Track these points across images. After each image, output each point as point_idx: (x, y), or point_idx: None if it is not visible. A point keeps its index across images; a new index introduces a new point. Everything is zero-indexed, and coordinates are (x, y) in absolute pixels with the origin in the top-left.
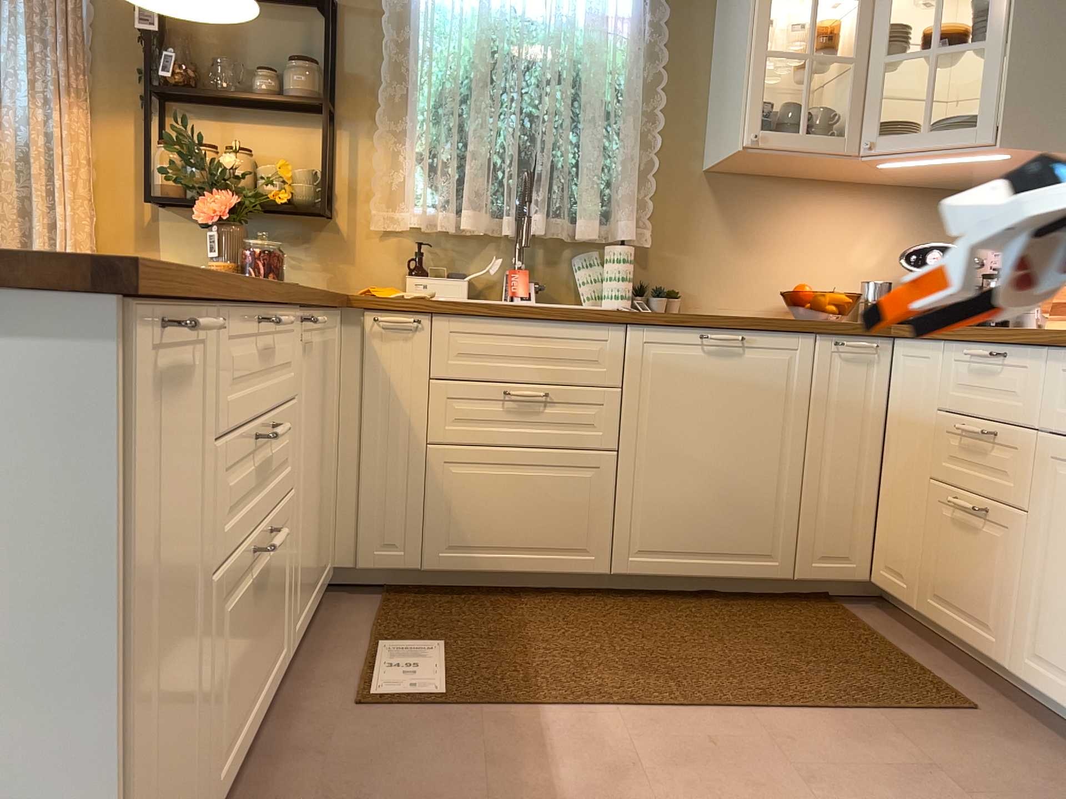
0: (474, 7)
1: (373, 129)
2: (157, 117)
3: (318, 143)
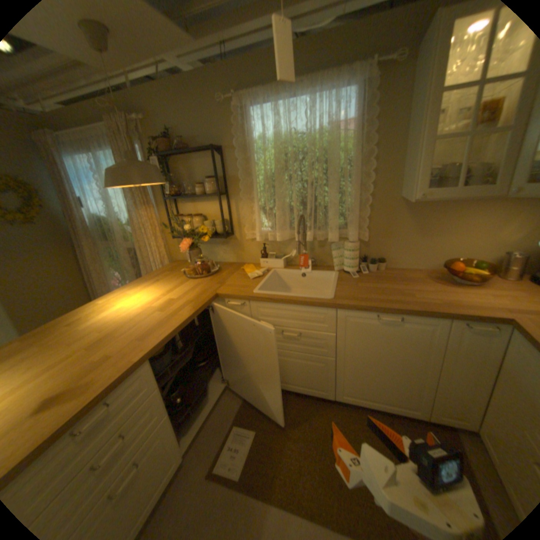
0: (273, 133)
1: (241, 197)
2: (172, 203)
3: (223, 206)
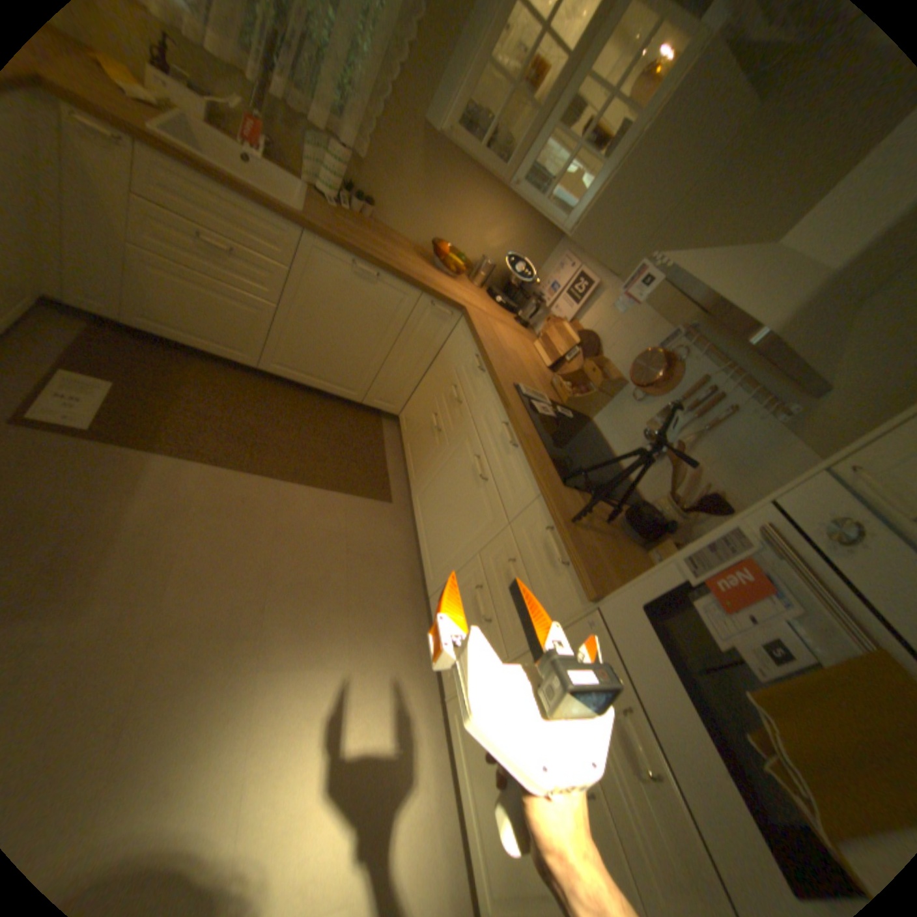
0: None
1: None
2: None
3: None
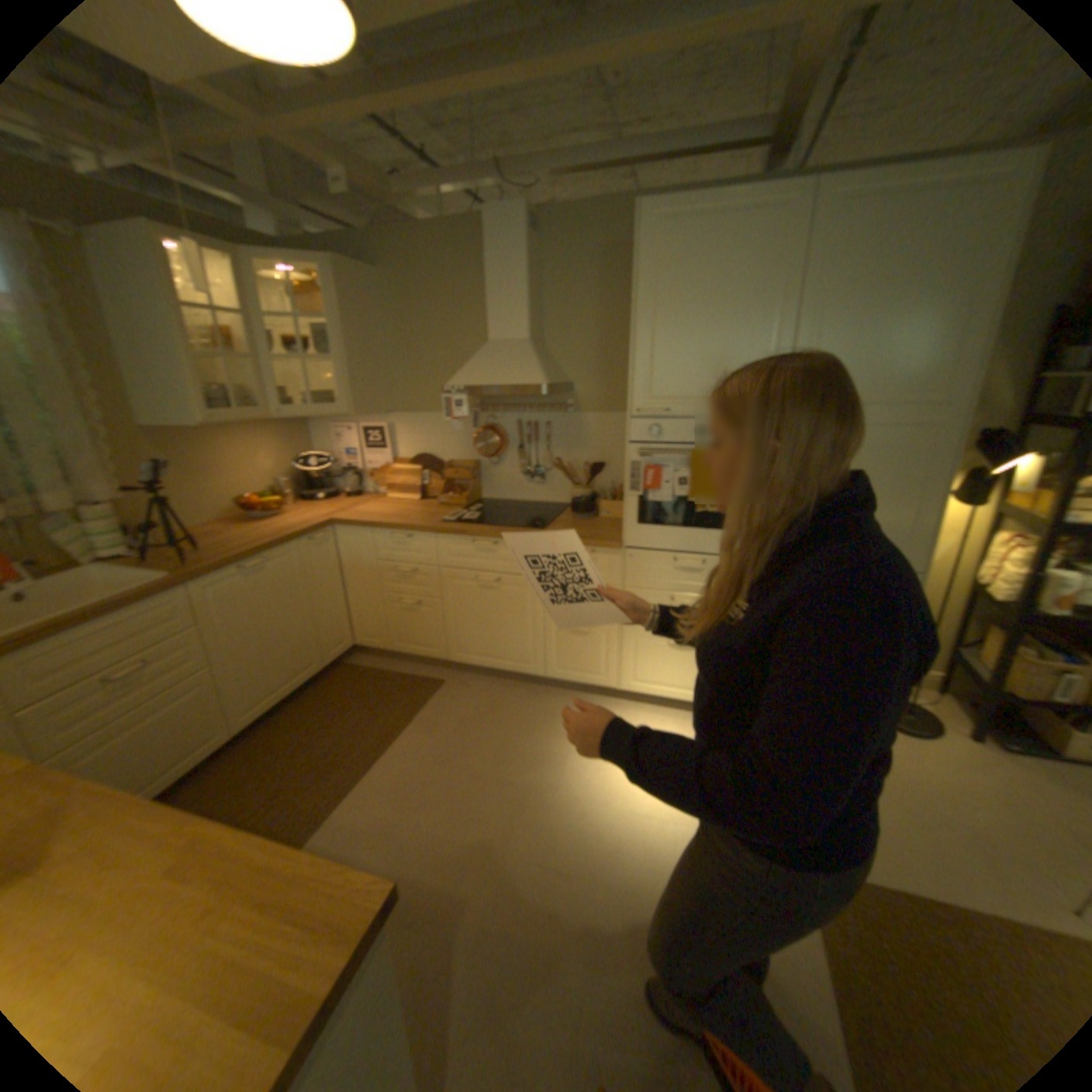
0: None
1: None
2: None
3: None
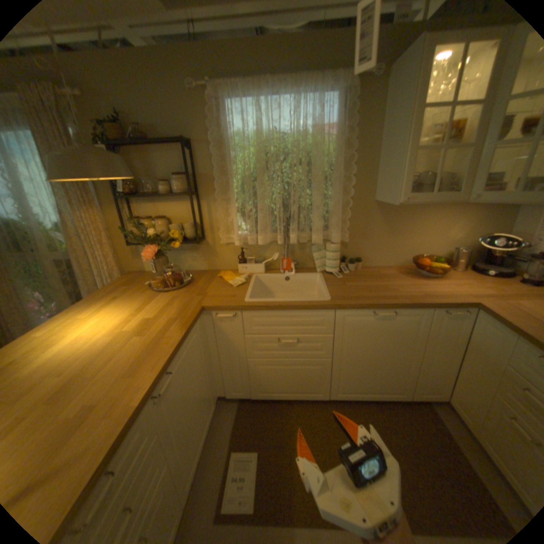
0: (254, 130)
1: (215, 198)
2: (124, 203)
3: (192, 207)
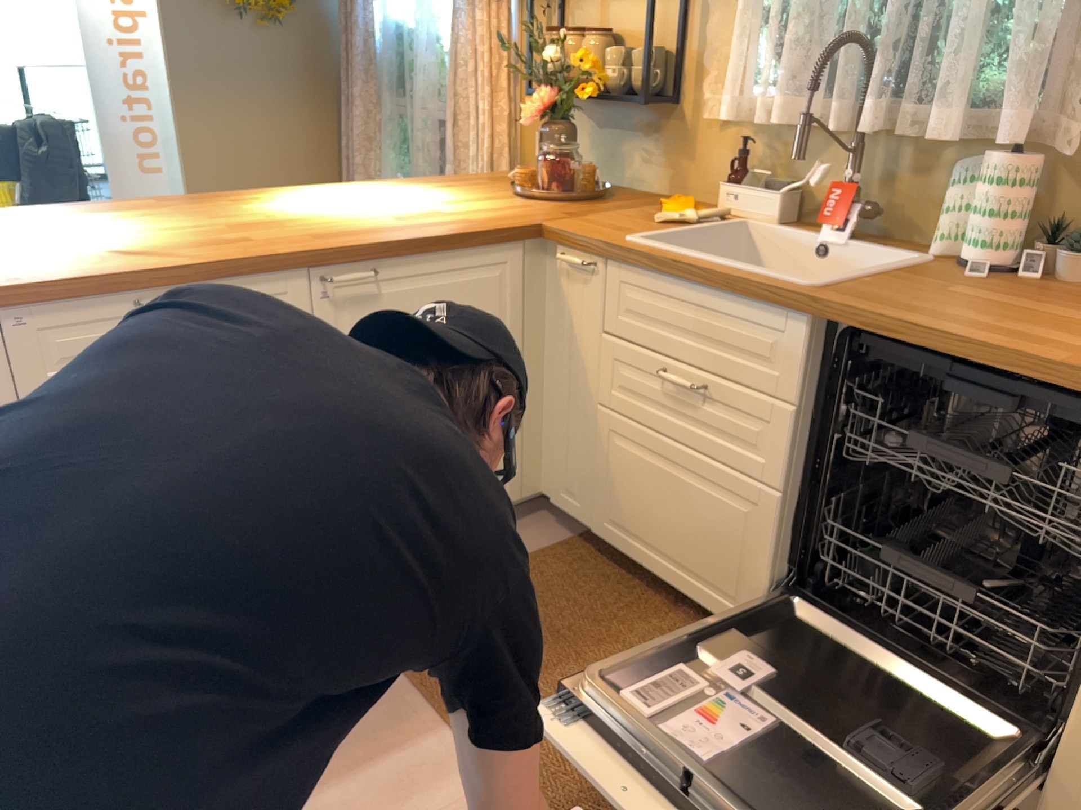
0: None
1: None
2: None
3: (670, 11)
